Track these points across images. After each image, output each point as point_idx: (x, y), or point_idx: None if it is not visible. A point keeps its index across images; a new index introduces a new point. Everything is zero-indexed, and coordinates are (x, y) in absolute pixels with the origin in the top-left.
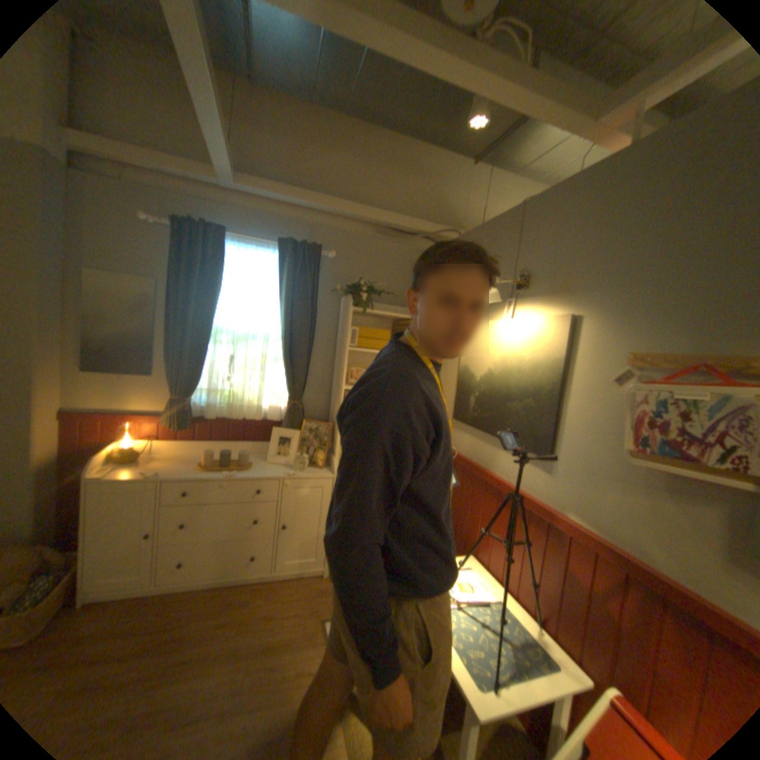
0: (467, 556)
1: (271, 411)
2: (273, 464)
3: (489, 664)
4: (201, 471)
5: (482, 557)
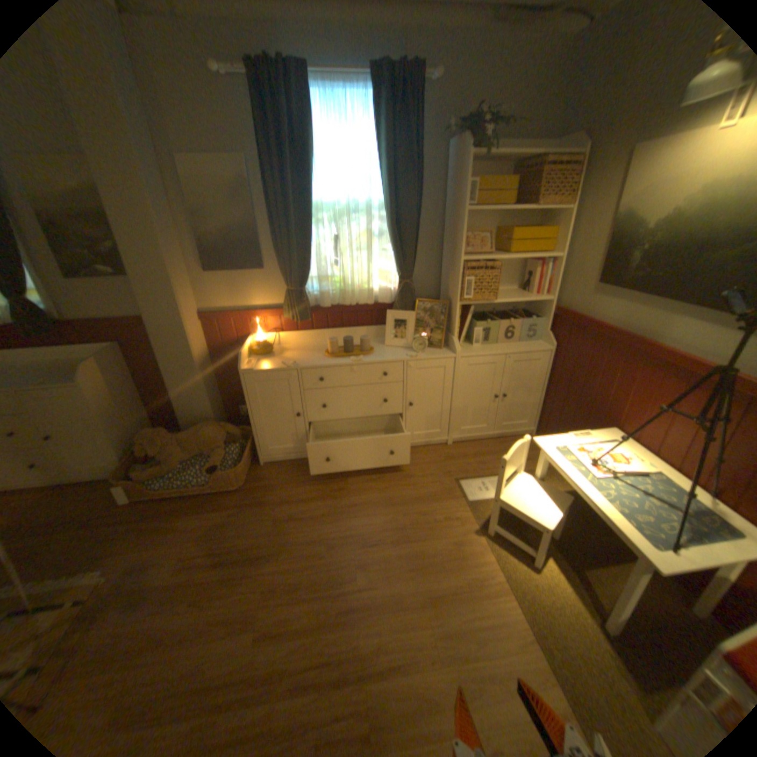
0: (608, 428)
1: (380, 294)
2: (391, 347)
3: (660, 527)
4: (329, 357)
5: (630, 430)
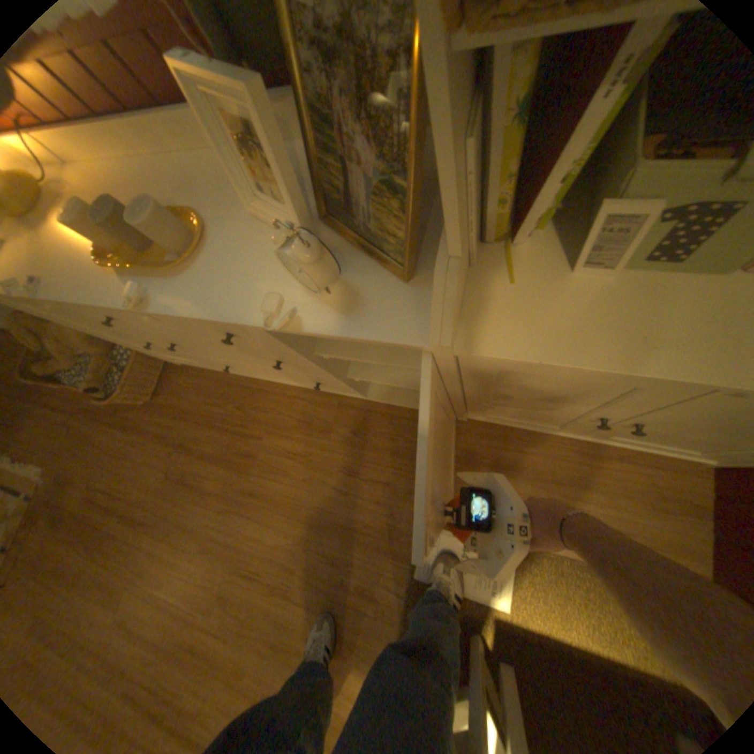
0: None
1: None
2: (263, 221)
3: None
4: (101, 260)
5: None
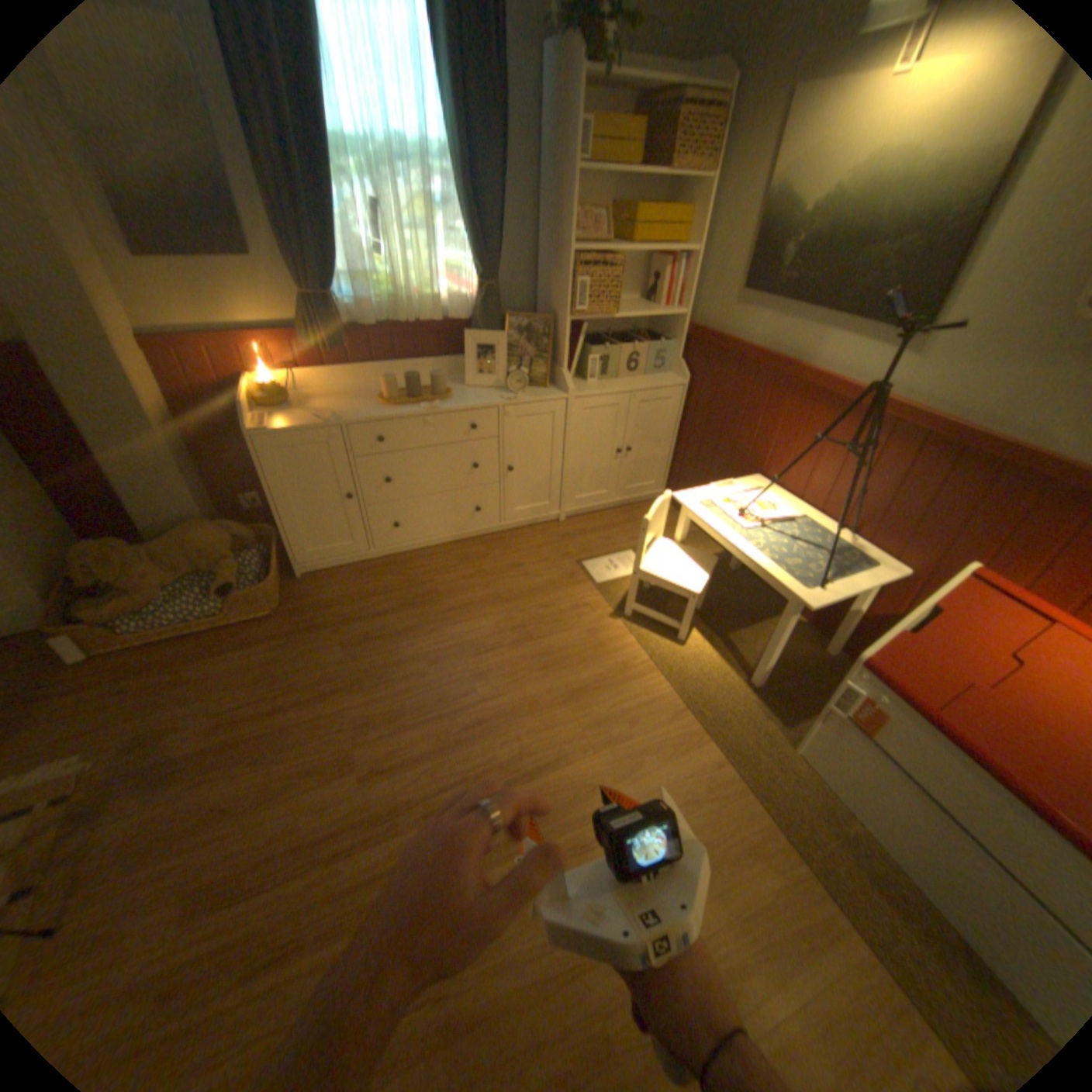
0: (749, 476)
1: (450, 305)
2: (475, 388)
3: (807, 568)
4: (386, 406)
5: (772, 474)
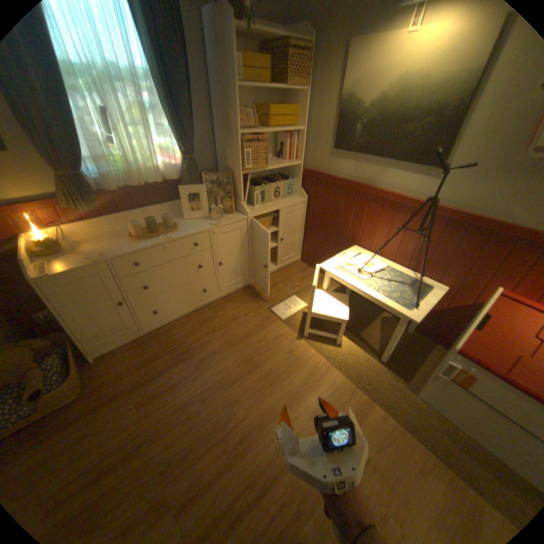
0: (349, 246)
1: (165, 170)
2: (190, 219)
3: (403, 297)
4: (136, 240)
5: (363, 244)
